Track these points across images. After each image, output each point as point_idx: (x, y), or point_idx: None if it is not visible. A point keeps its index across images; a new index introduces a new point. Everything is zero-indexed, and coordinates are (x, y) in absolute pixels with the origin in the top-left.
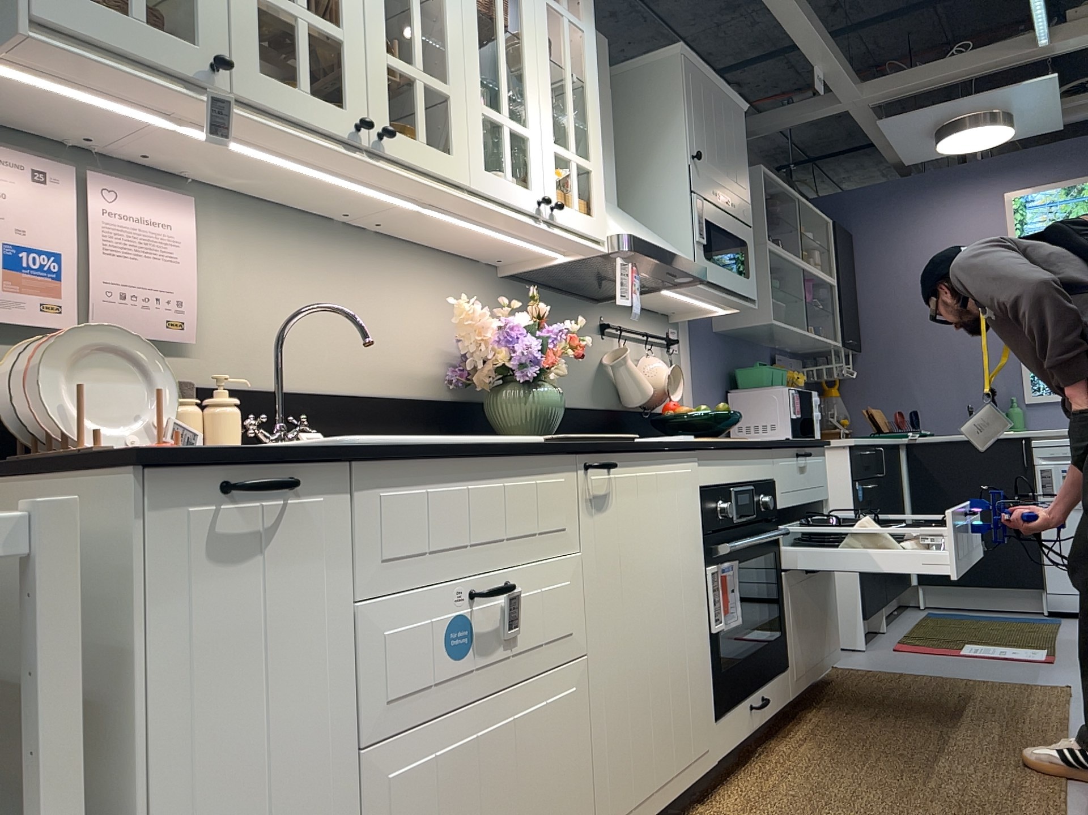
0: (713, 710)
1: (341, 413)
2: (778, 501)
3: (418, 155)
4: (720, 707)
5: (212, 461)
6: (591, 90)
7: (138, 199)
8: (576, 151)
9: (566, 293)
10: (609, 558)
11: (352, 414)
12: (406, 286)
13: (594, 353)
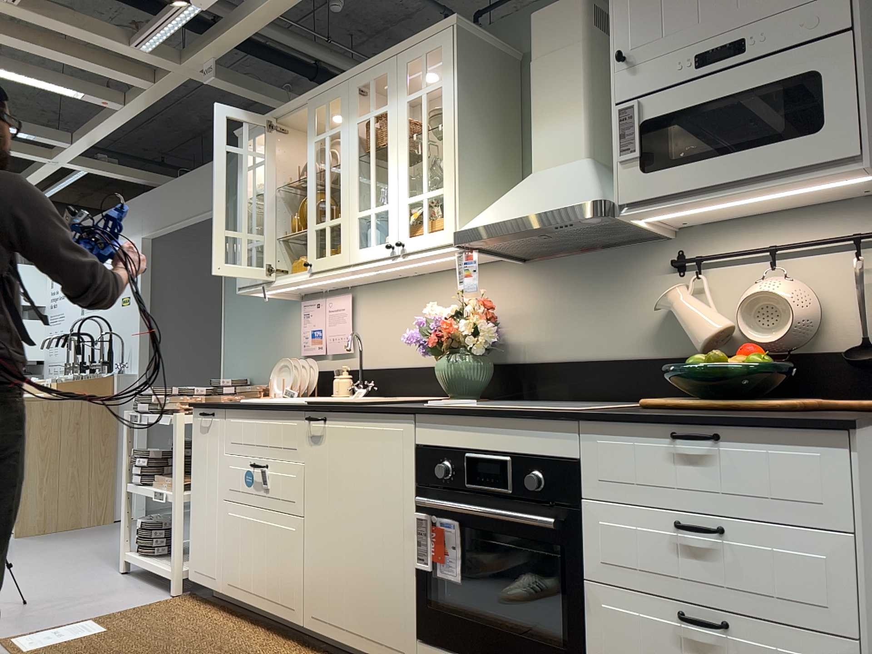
0: (418, 631)
1: (405, 377)
2: (582, 487)
3: (324, 263)
4: (424, 634)
5: (199, 407)
6: (444, 129)
7: (335, 302)
8: (427, 189)
9: (602, 249)
10: (319, 472)
11: (410, 377)
12: (445, 297)
13: (653, 298)
